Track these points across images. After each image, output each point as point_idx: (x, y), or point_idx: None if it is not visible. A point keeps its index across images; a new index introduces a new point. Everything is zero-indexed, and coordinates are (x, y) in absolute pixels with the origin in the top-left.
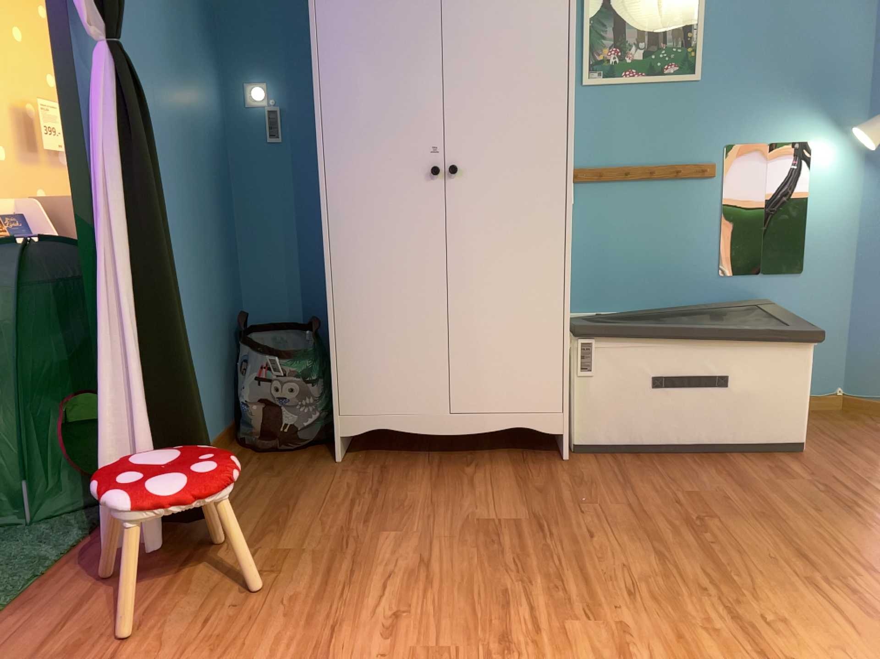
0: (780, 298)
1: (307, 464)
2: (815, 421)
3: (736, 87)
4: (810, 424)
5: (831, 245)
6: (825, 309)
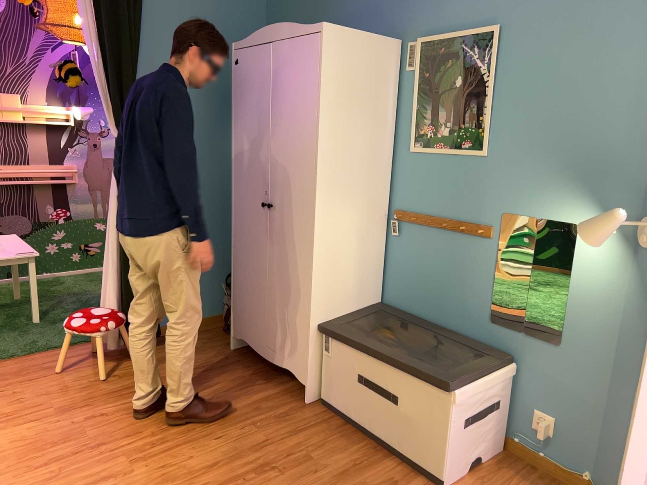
0: (538, 360)
1: (221, 344)
2: (530, 483)
3: (515, 164)
4: (517, 482)
5: (589, 329)
6: (579, 388)
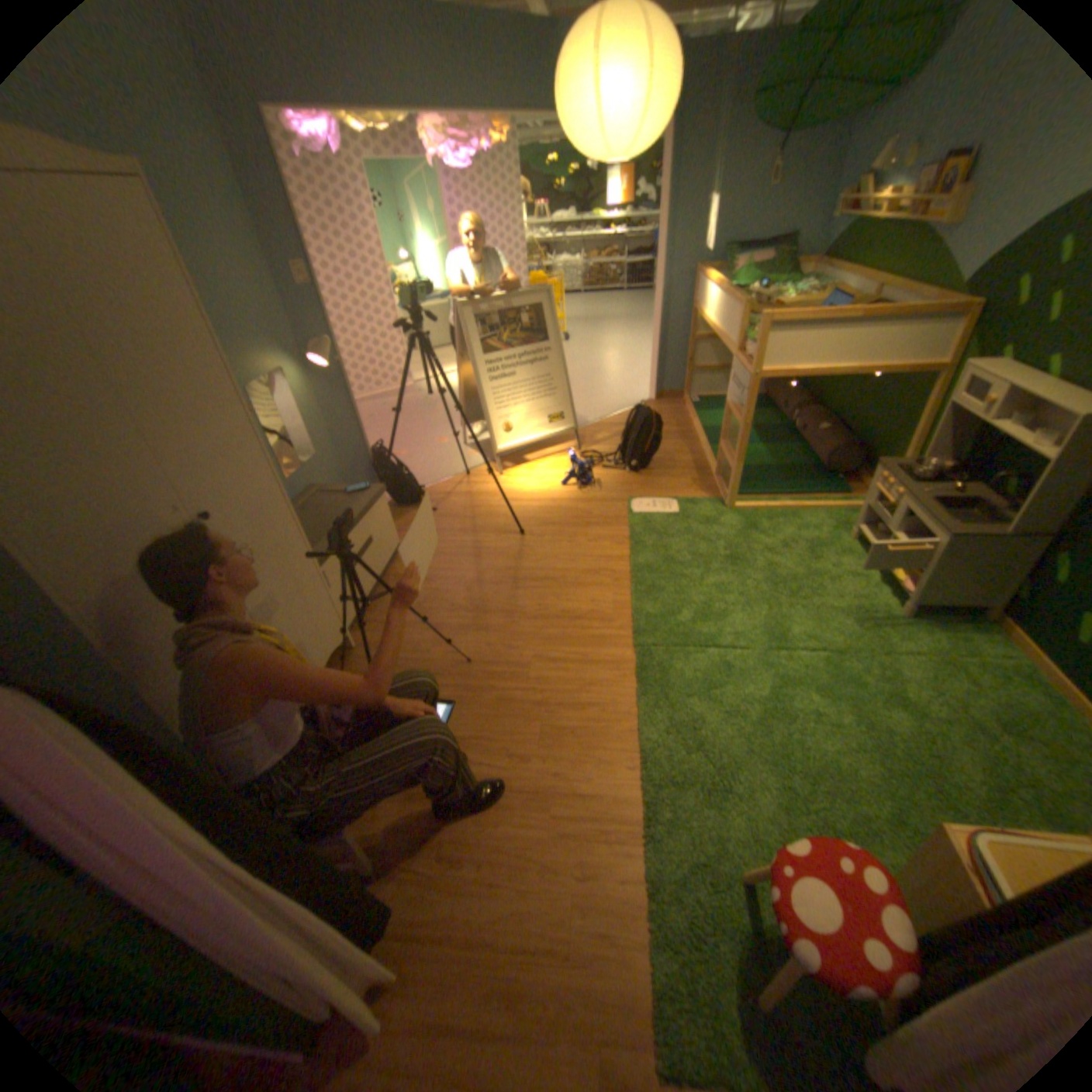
0: (312, 475)
1: None
2: None
3: (225, 340)
4: None
5: (315, 431)
6: (329, 469)
